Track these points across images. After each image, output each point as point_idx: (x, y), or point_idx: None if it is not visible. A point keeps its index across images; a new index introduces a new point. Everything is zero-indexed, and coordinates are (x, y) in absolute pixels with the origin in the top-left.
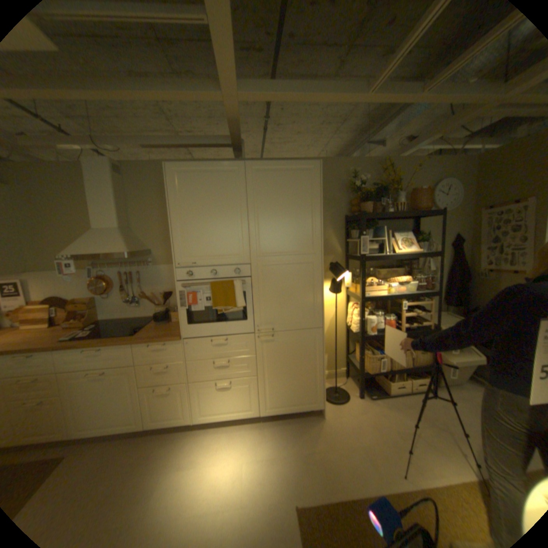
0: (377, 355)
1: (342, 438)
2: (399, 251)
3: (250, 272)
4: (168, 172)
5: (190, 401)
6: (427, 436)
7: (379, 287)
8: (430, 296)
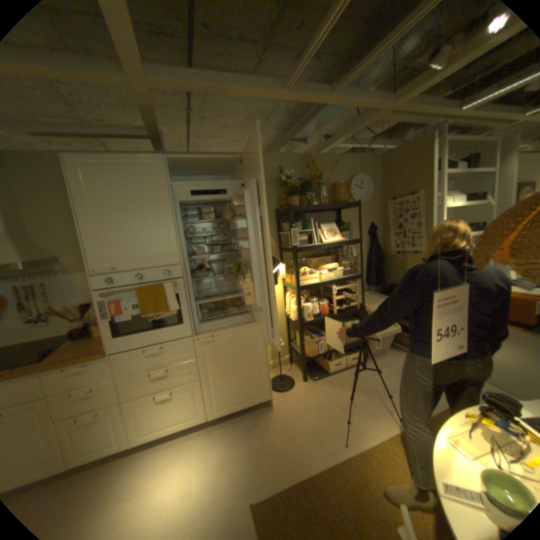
0: (315, 339)
1: (290, 423)
2: (326, 241)
3: (182, 273)
4: (69, 165)
5: (124, 423)
6: (361, 404)
7: (311, 276)
8: (354, 279)
